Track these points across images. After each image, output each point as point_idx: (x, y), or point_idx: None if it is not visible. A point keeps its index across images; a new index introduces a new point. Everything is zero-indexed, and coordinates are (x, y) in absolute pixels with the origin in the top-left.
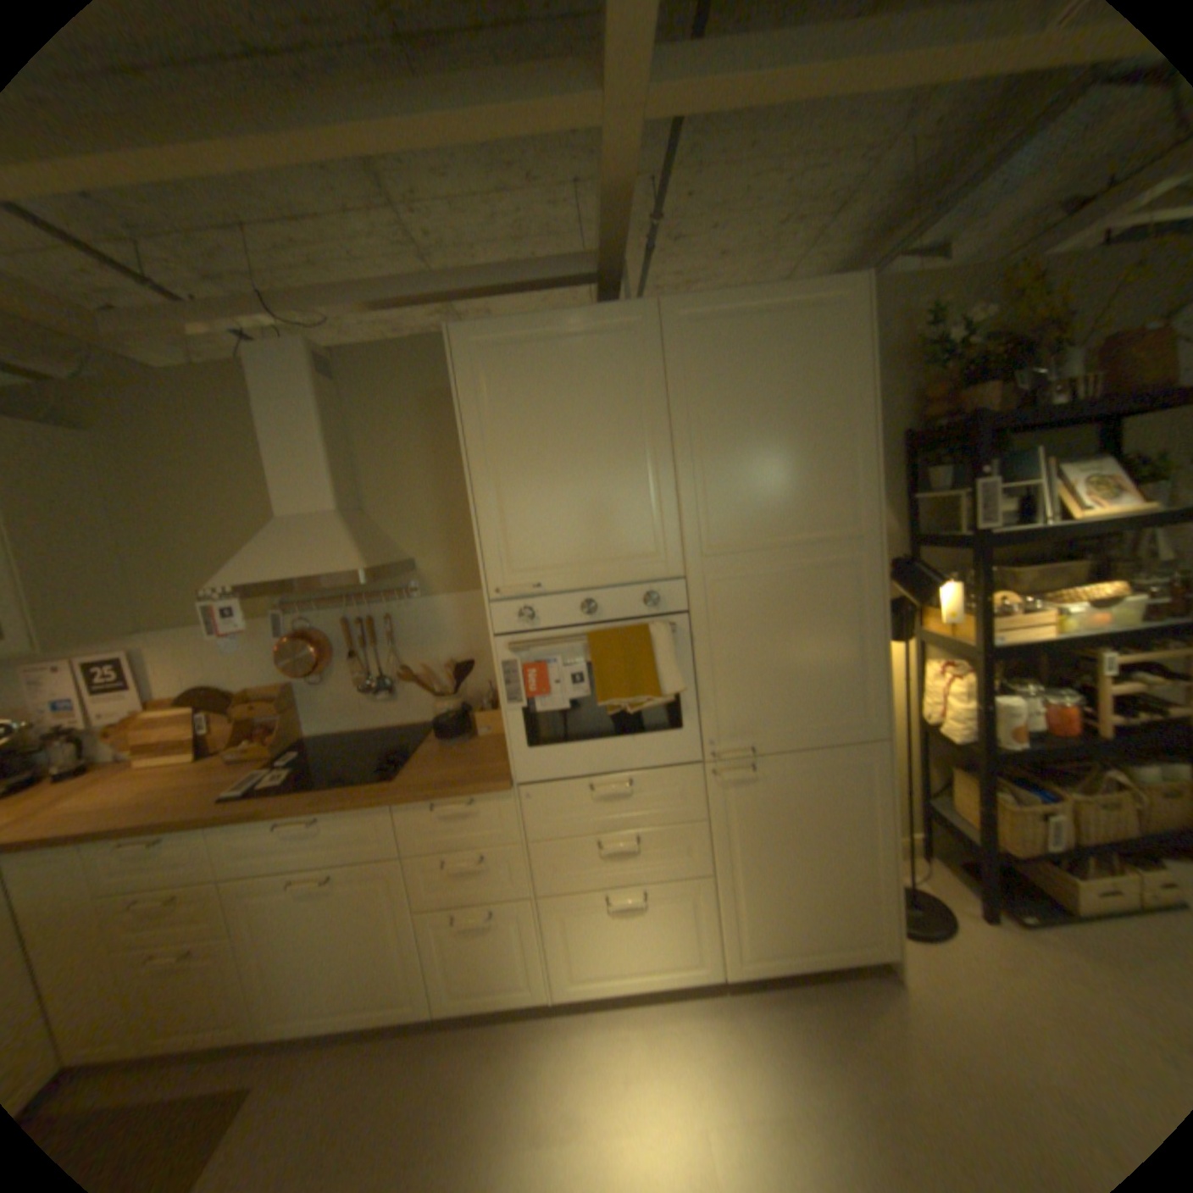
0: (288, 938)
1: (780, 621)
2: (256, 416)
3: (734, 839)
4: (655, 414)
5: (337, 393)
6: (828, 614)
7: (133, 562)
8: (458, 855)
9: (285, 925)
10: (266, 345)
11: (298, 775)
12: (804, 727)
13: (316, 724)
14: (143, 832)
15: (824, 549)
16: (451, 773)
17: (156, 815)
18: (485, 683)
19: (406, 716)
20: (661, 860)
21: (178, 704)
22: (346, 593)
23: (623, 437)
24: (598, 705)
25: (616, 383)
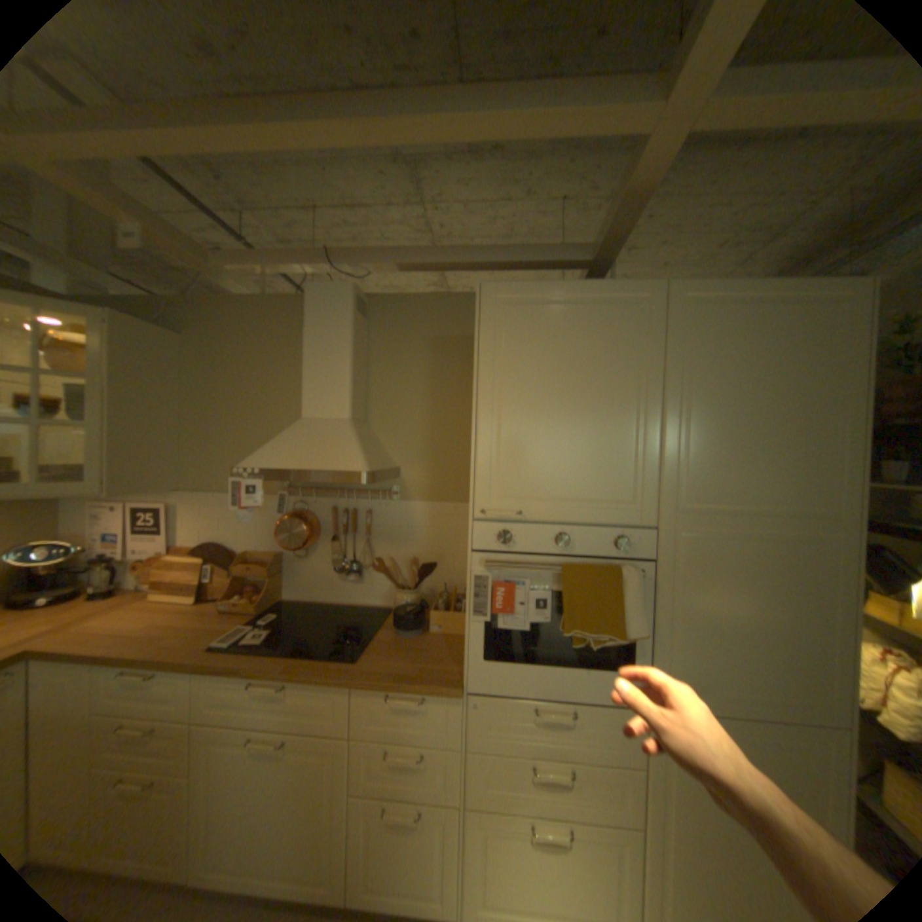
0: (237, 791)
1: (747, 586)
2: (306, 338)
3: (671, 797)
4: (652, 378)
5: (368, 329)
6: (798, 589)
7: (189, 435)
8: (401, 748)
9: (238, 777)
10: (326, 286)
11: (275, 636)
12: (760, 697)
13: (295, 591)
14: (145, 665)
15: (801, 525)
16: (408, 667)
17: (158, 650)
18: (439, 583)
19: (368, 598)
20: (593, 801)
21: (194, 553)
22: (341, 486)
23: (618, 393)
24: (558, 635)
25: (620, 347)
